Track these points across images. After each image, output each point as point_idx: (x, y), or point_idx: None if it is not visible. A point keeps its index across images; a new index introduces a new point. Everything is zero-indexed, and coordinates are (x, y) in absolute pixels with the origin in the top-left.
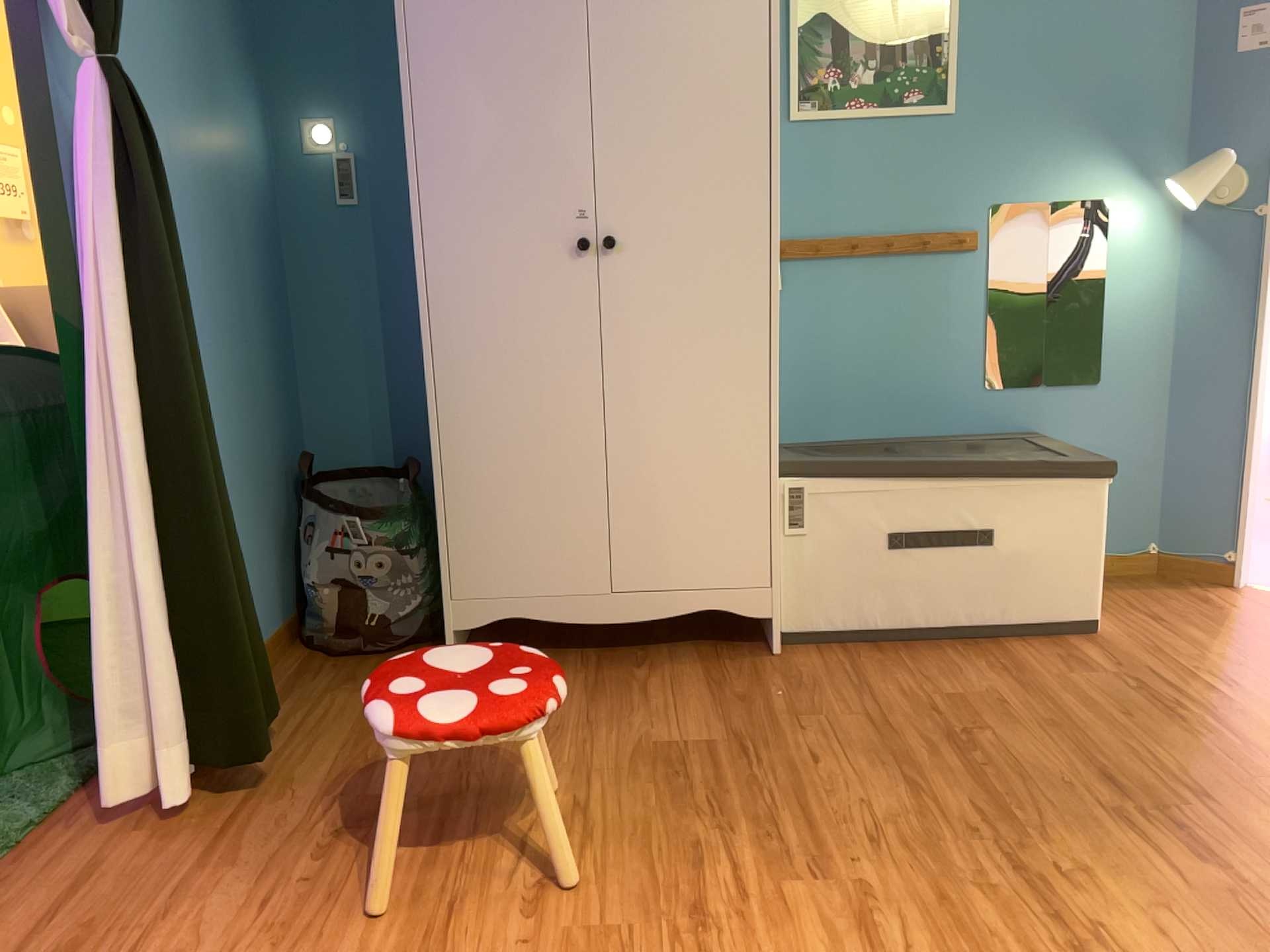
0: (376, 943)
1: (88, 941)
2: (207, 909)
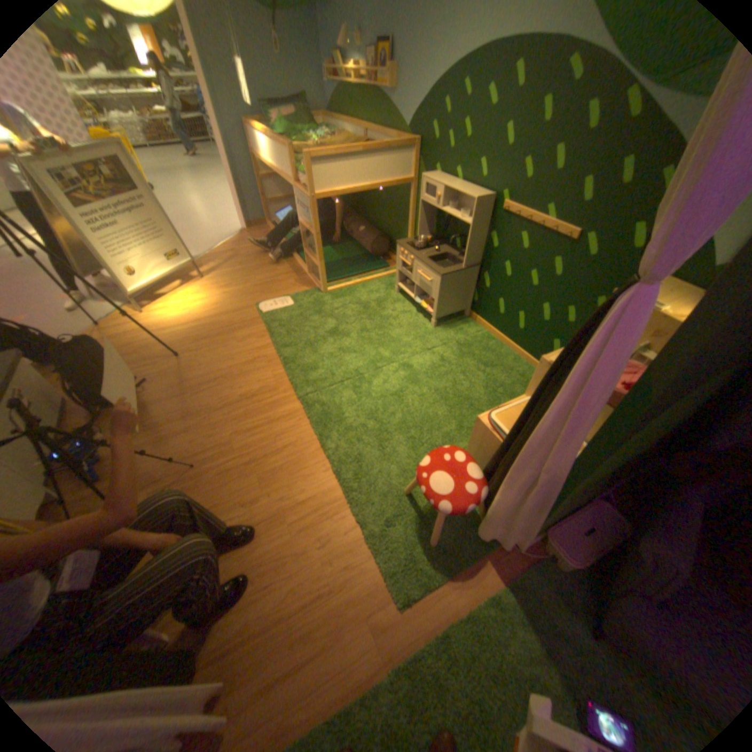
0: (274, 527)
1: (297, 625)
2: (272, 596)
